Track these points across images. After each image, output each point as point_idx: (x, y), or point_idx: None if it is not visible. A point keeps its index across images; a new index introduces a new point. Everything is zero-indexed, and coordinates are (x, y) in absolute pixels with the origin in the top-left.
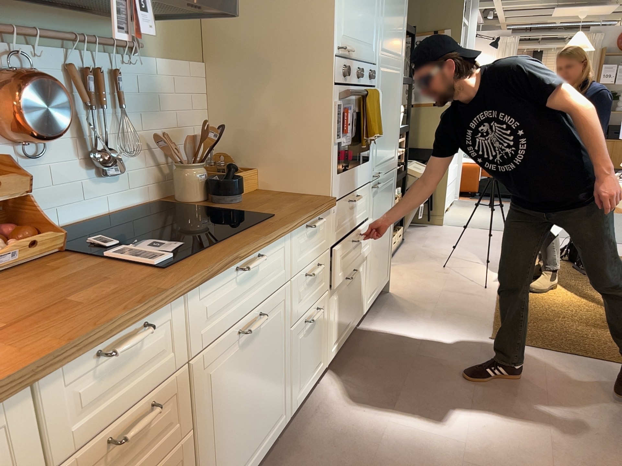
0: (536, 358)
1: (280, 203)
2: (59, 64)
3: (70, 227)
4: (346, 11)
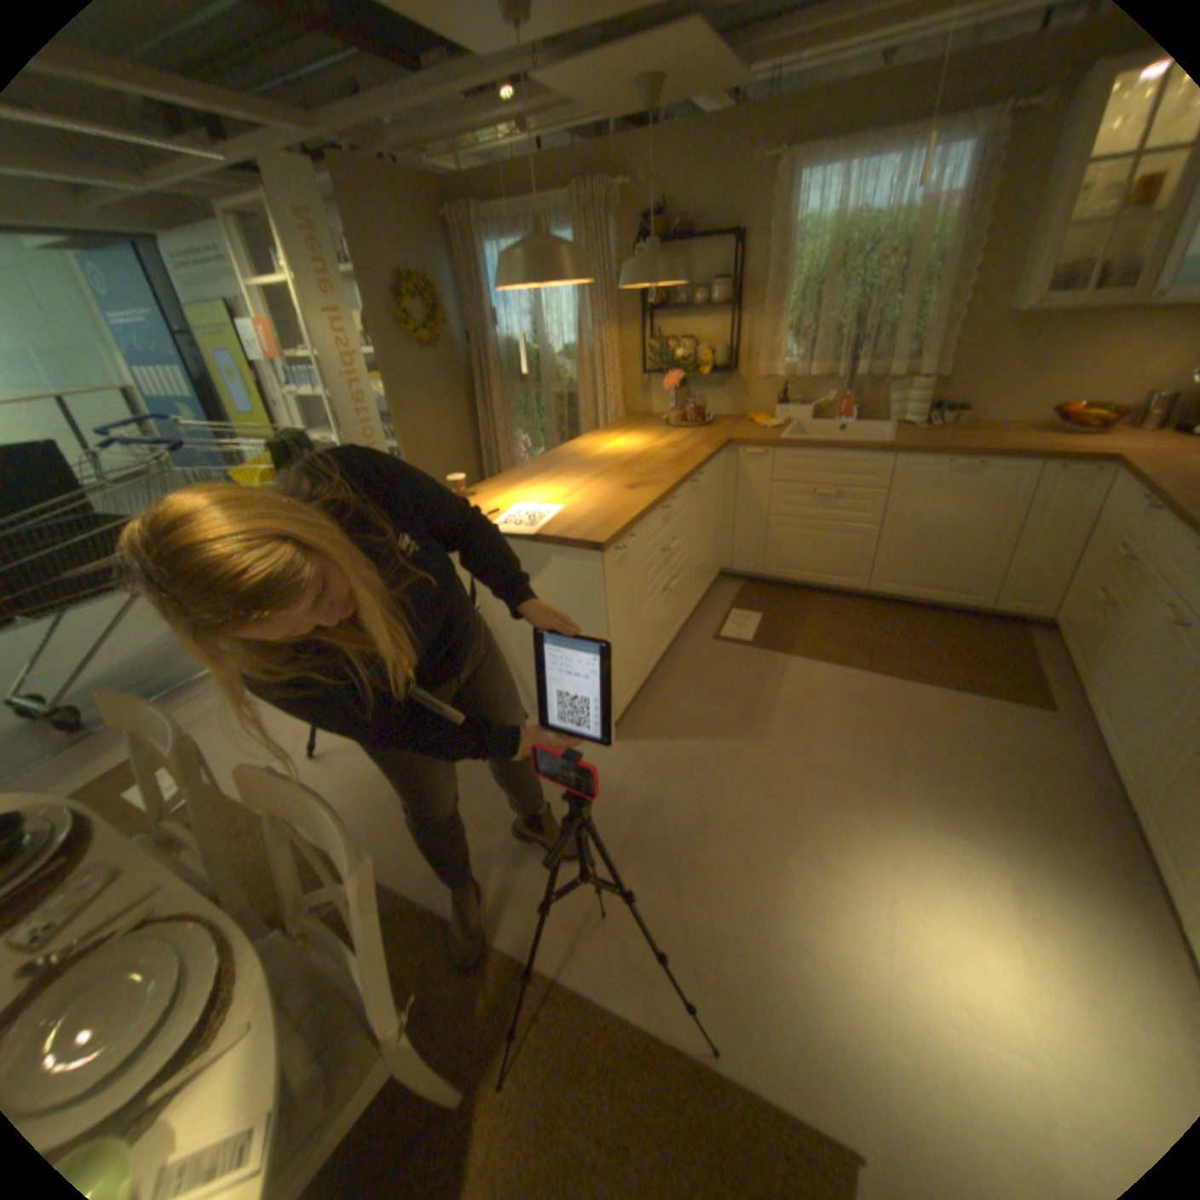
0: (756, 1043)
1: None
2: None
3: None
4: None
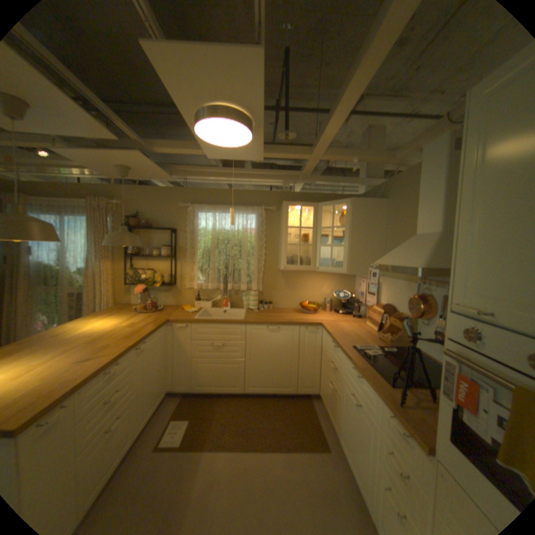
0: None
1: (426, 411)
2: (444, 295)
3: (433, 360)
4: (480, 266)
